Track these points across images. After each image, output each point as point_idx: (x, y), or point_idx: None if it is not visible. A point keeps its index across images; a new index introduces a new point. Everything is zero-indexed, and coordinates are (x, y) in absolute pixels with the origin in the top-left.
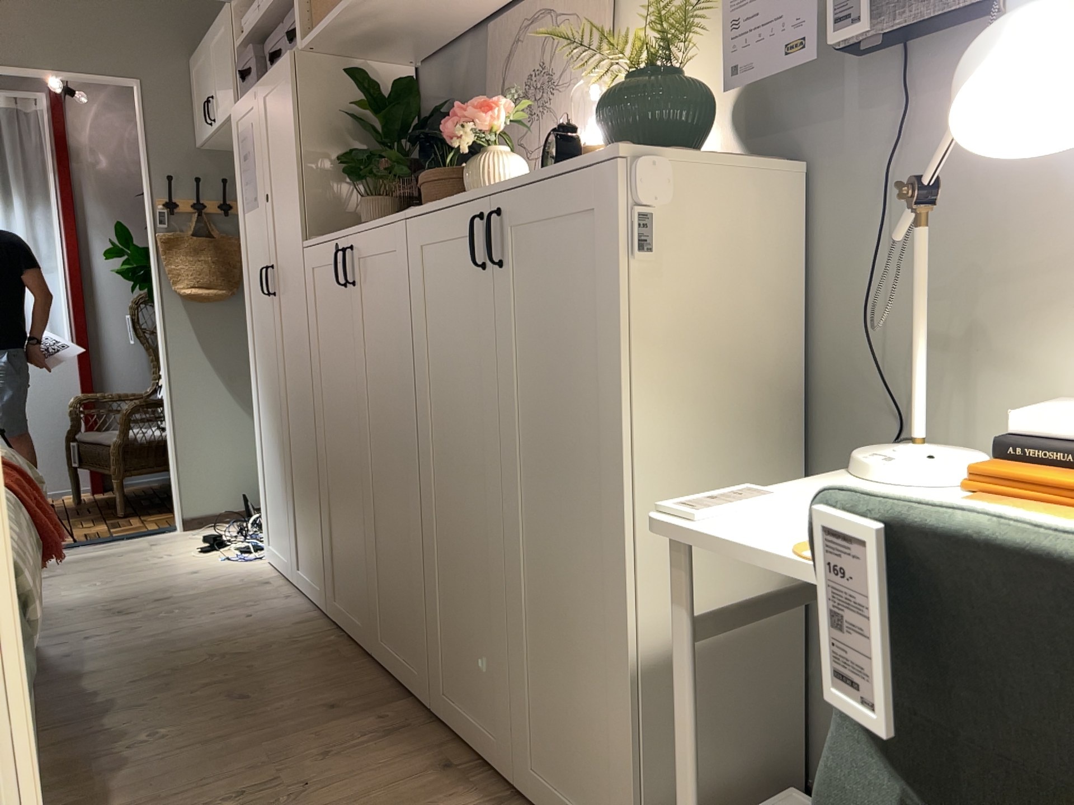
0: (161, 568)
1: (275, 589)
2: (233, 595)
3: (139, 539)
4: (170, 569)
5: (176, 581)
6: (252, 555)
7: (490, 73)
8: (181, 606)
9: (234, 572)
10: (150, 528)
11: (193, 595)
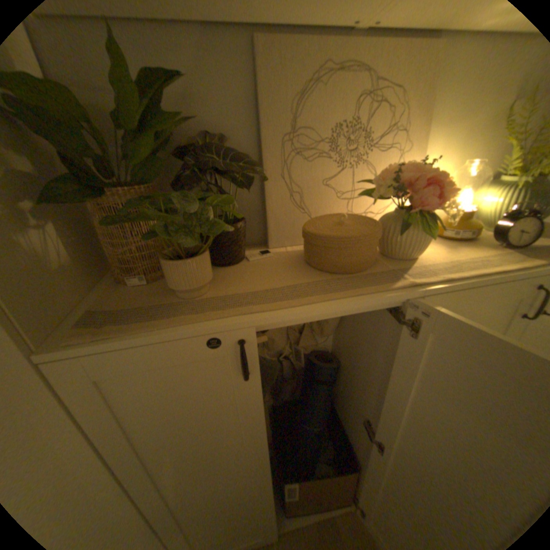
0: None
1: None
2: None
3: None
4: None
5: None
6: None
7: (264, 97)
8: None
9: None
10: None
11: None
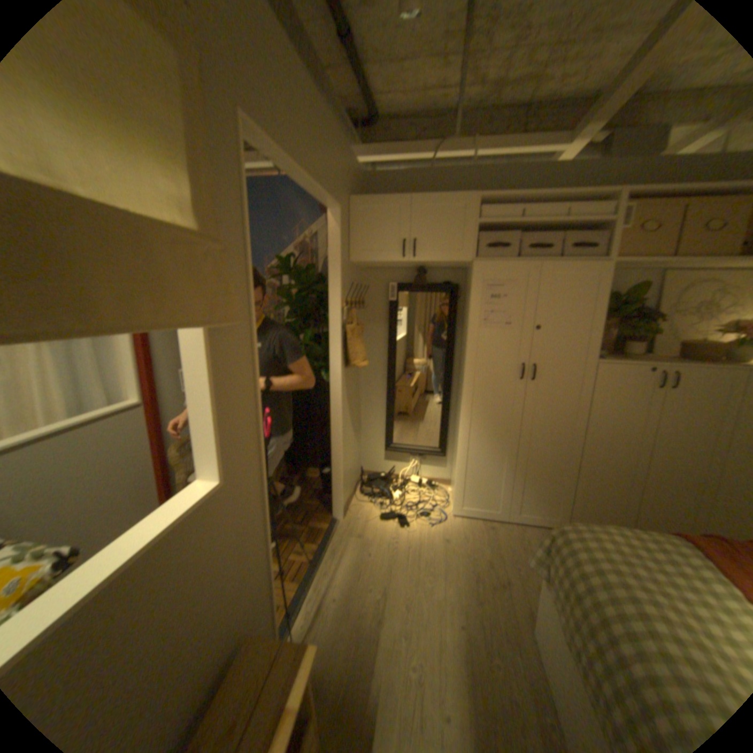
0: (423, 550)
1: (507, 530)
2: (506, 543)
3: (336, 539)
4: (430, 548)
5: (458, 552)
6: (435, 518)
7: (665, 293)
8: (511, 564)
9: (463, 531)
10: (325, 529)
11: (493, 555)
